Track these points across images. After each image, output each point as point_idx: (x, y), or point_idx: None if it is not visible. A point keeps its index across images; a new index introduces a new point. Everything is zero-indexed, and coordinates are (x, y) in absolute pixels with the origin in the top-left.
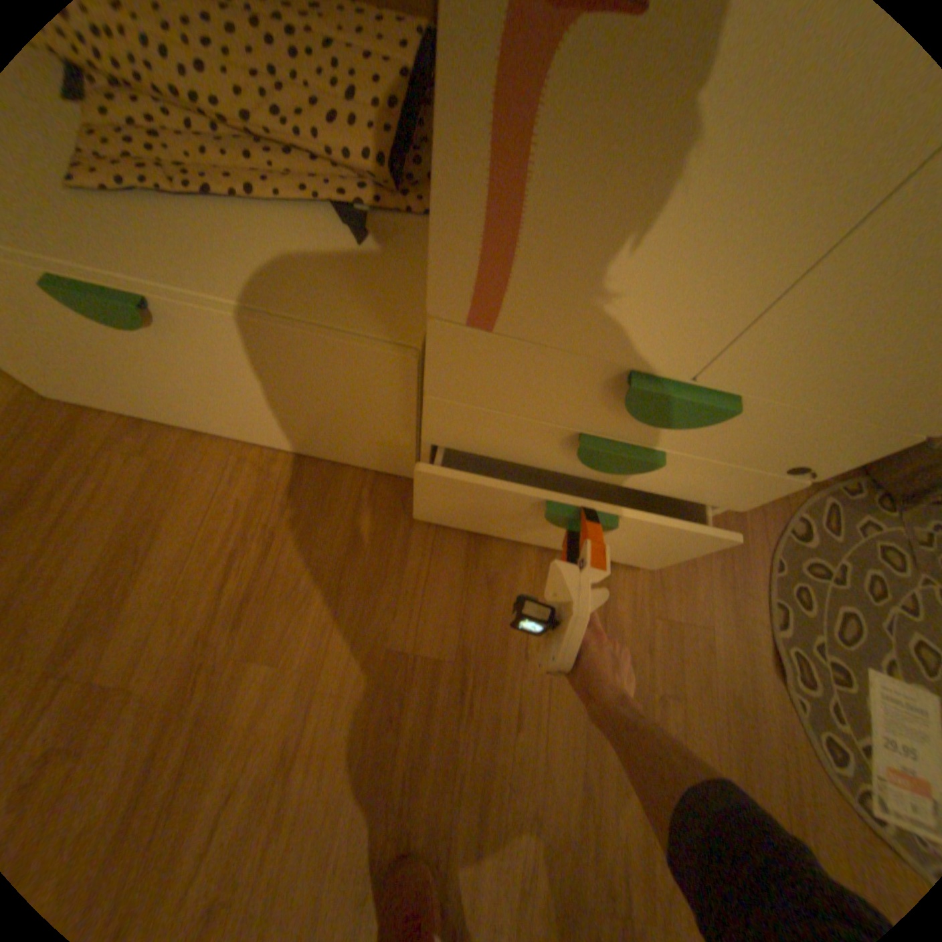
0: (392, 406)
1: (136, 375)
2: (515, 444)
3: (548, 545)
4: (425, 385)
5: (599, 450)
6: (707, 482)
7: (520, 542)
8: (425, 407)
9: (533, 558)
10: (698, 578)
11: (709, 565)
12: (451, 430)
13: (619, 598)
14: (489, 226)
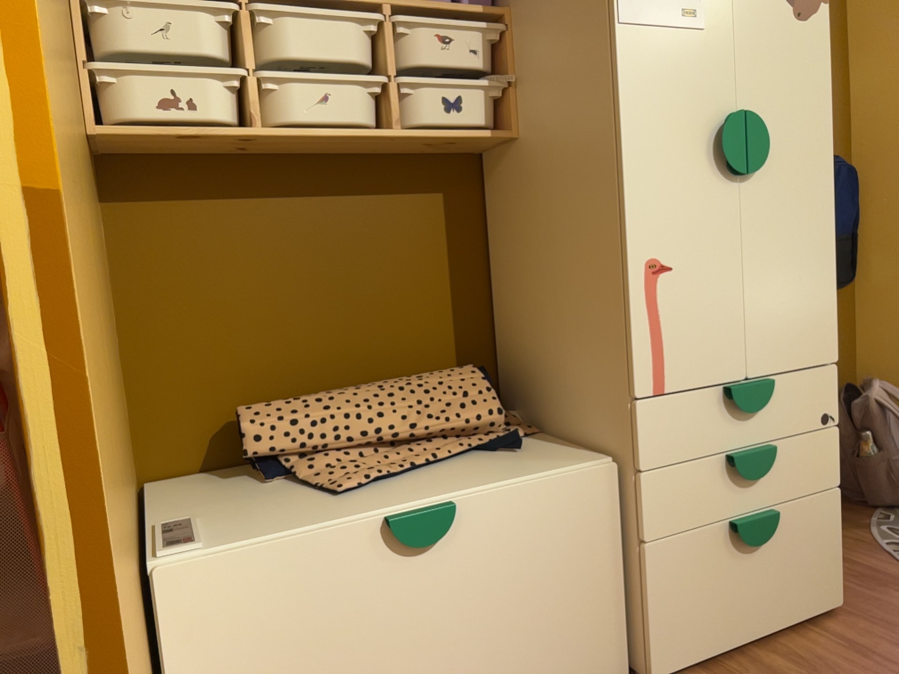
0: (605, 536)
1: (381, 657)
2: (701, 497)
3: (786, 651)
4: (641, 463)
5: (745, 454)
6: (805, 462)
7: (765, 662)
8: (643, 489)
9: (790, 664)
10: (898, 603)
11: (891, 593)
12: (662, 508)
13: (880, 646)
14: (653, 340)
